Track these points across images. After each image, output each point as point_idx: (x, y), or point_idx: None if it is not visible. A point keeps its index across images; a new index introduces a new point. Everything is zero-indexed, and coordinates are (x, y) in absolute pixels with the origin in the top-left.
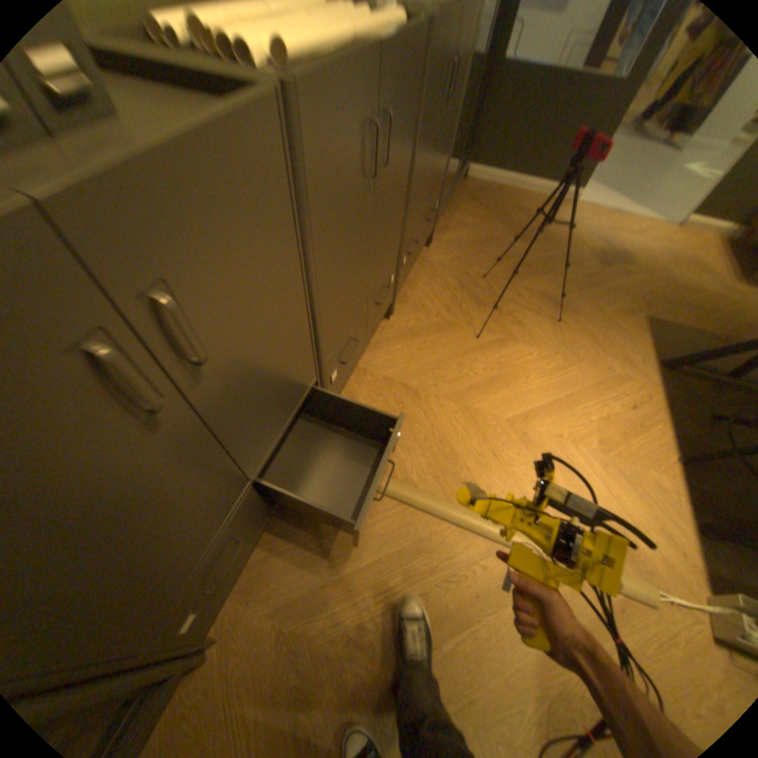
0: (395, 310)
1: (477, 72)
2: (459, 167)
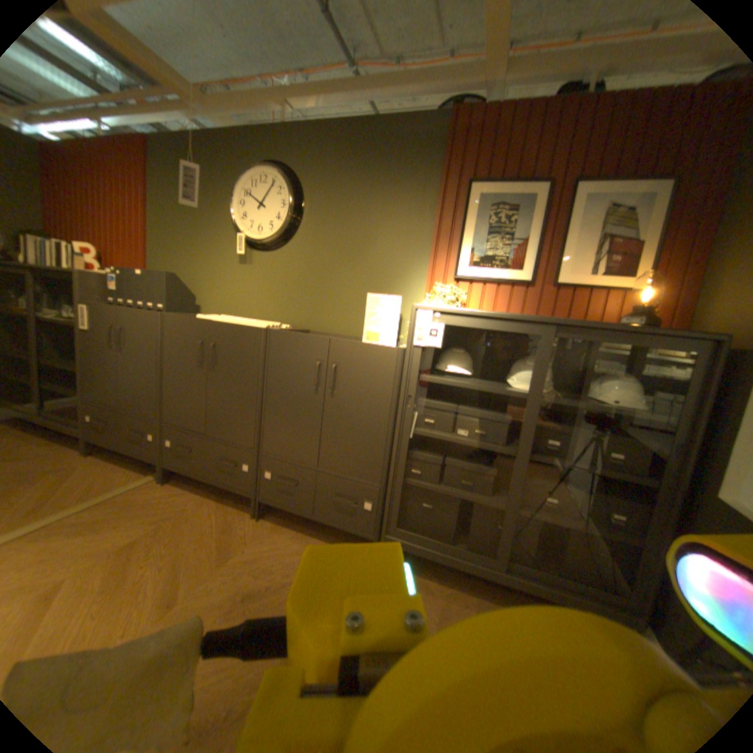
0: (262, 522)
1: (588, 466)
2: (537, 570)
